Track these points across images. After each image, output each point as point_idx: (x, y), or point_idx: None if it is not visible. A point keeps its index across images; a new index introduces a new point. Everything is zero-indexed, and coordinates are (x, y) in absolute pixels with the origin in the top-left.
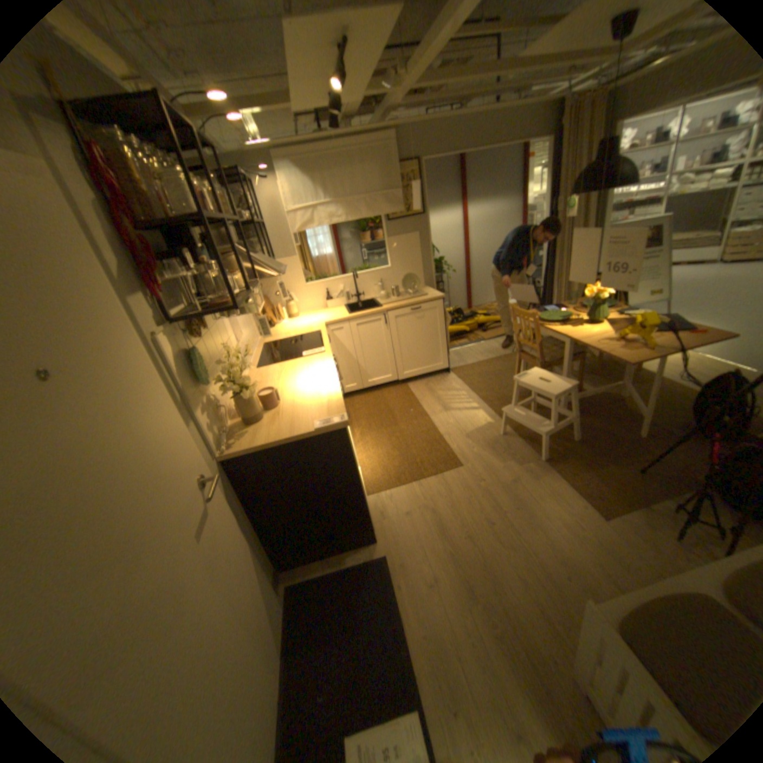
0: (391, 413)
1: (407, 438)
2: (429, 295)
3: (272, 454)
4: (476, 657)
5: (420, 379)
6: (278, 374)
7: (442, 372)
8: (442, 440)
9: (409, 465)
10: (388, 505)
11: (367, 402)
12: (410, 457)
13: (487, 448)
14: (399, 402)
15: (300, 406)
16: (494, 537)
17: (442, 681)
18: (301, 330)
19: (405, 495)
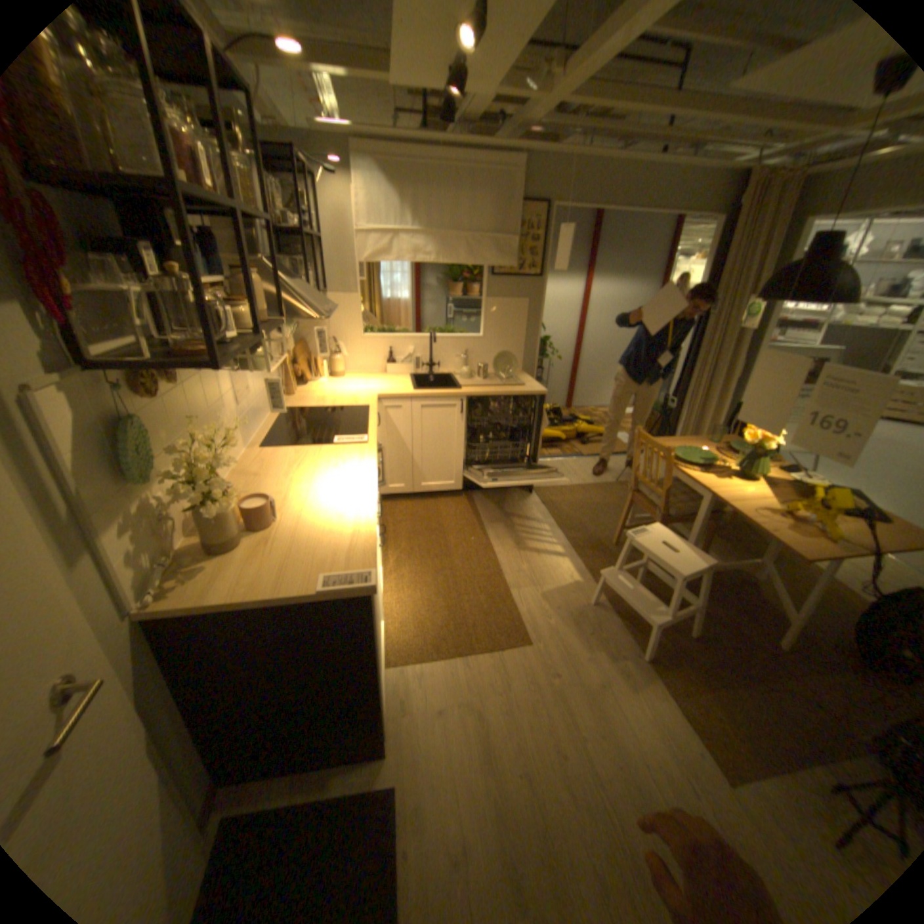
0: (444, 537)
1: (460, 582)
2: (526, 386)
3: (236, 618)
4: None
5: (491, 494)
6: (287, 465)
7: (521, 489)
8: (508, 596)
9: (456, 629)
10: (414, 691)
11: (414, 514)
12: (459, 614)
13: (568, 622)
14: (457, 523)
15: (304, 535)
16: (563, 784)
17: None
18: (342, 398)
19: (442, 680)
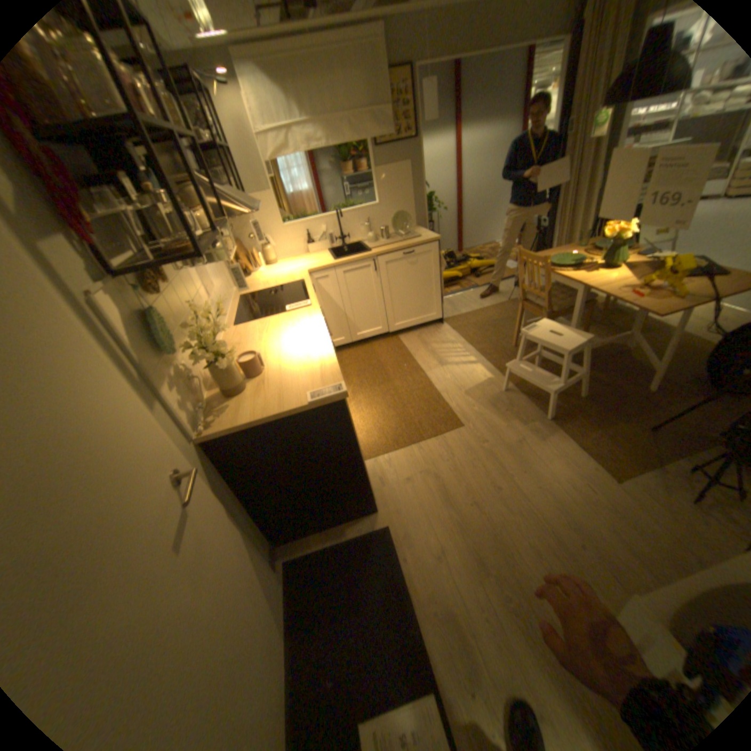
0: (383, 369)
1: (402, 396)
2: (422, 237)
3: (260, 432)
4: (491, 633)
5: (412, 331)
6: (259, 333)
7: (435, 322)
8: (440, 399)
9: (407, 427)
10: (387, 470)
11: (357, 358)
12: (407, 417)
13: (488, 406)
14: (391, 357)
15: (288, 373)
16: (501, 503)
17: (456, 661)
18: (282, 279)
19: (405, 460)
